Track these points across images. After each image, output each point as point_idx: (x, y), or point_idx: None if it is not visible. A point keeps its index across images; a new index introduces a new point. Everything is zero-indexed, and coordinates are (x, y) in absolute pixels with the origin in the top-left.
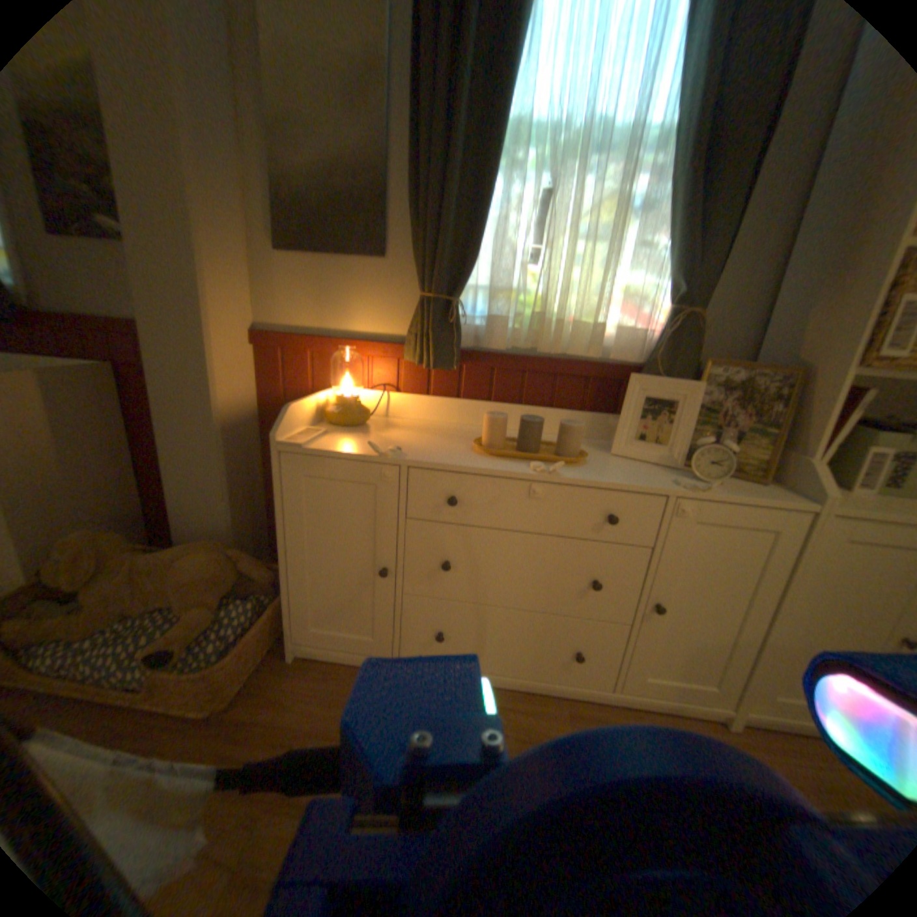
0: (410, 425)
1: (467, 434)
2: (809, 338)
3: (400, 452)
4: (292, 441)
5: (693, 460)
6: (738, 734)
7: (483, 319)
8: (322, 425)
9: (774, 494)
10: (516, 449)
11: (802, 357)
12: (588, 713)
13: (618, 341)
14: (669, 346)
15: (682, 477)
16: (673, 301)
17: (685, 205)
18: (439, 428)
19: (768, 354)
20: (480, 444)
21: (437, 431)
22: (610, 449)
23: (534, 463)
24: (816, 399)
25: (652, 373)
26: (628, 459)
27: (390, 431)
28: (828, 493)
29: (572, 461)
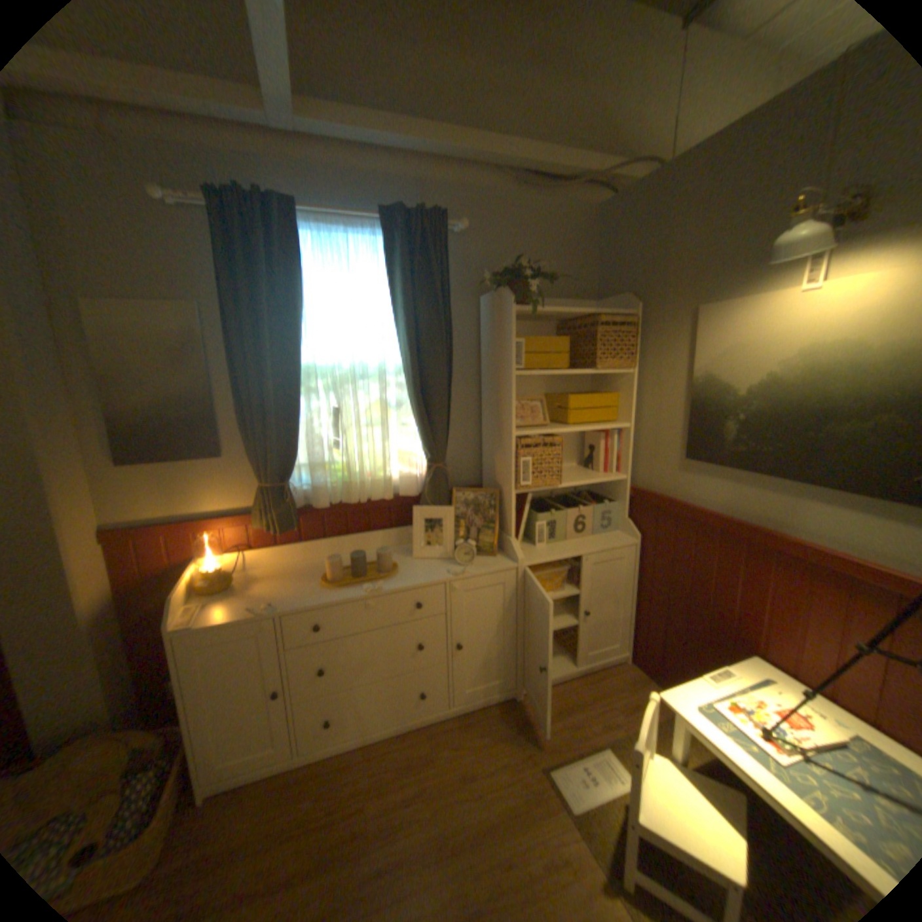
0: (266, 574)
1: (313, 570)
2: (496, 471)
3: (269, 609)
4: (173, 625)
5: (456, 553)
6: (521, 702)
7: (308, 487)
8: (189, 598)
9: (497, 563)
10: (350, 576)
11: (496, 481)
12: (436, 731)
13: (401, 483)
14: (429, 487)
15: (451, 566)
16: (425, 458)
17: (416, 414)
18: (290, 570)
19: (484, 475)
20: (324, 578)
21: (289, 575)
22: (412, 552)
23: (364, 585)
24: (505, 505)
25: (424, 502)
26: (422, 559)
27: (252, 587)
28: (518, 557)
29: (387, 576)
